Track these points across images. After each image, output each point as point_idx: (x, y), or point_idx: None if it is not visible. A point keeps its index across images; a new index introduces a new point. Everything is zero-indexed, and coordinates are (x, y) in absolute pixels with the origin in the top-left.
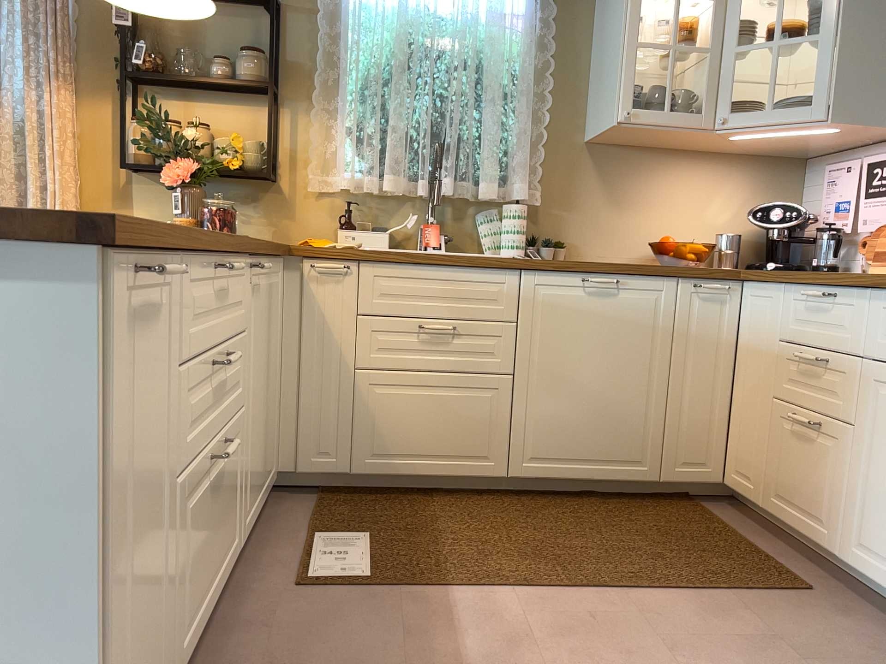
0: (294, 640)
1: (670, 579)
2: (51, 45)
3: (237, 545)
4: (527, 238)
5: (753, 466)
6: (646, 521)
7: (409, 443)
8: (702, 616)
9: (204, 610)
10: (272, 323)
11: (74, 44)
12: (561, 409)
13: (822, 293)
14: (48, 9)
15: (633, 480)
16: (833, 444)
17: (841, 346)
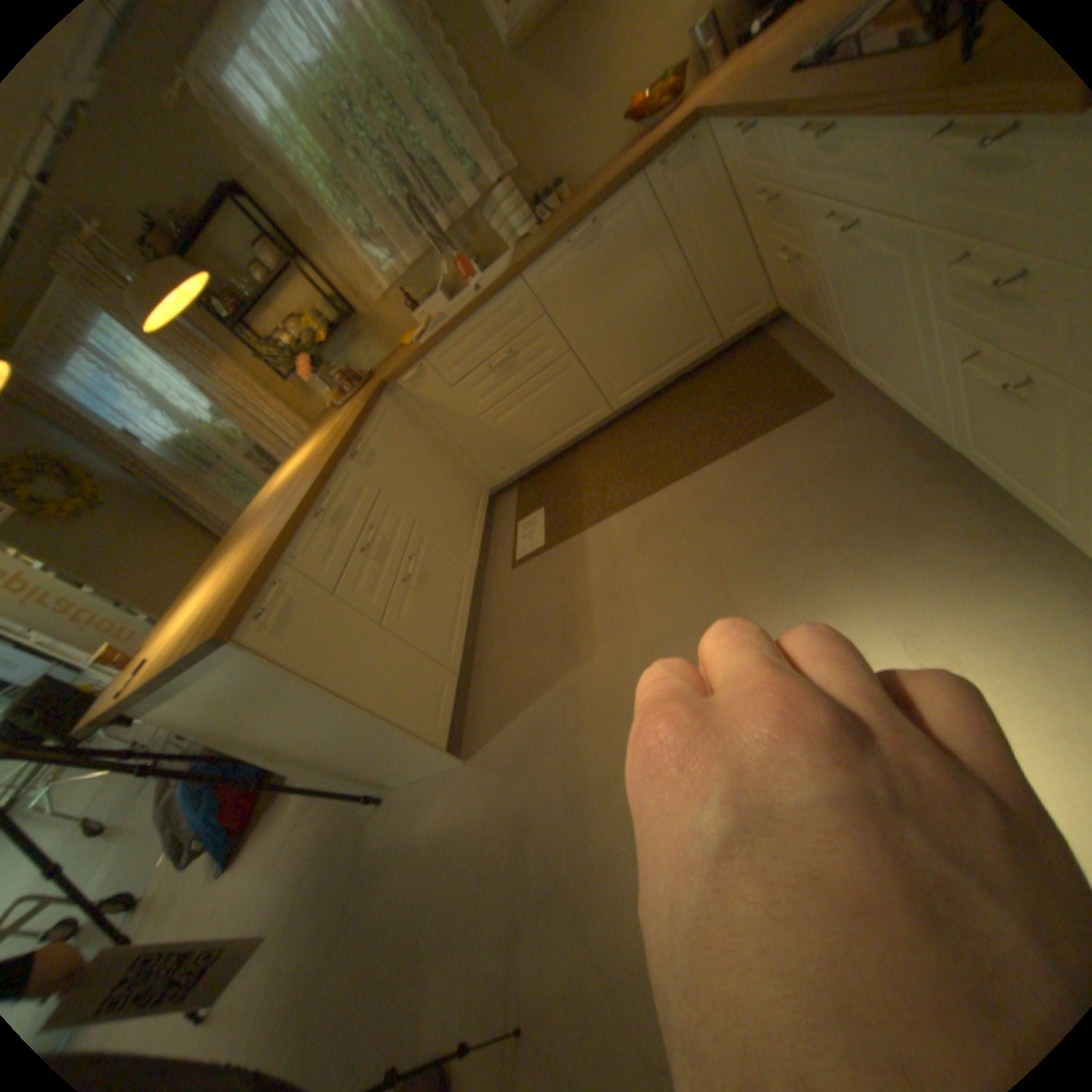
0: (516, 604)
1: (722, 444)
2: (186, 347)
3: (473, 568)
4: (532, 199)
5: (786, 291)
6: (717, 385)
7: (542, 432)
8: (737, 471)
9: (463, 621)
10: (409, 440)
11: (193, 328)
12: (618, 346)
13: (742, 128)
14: (160, 327)
15: (703, 354)
16: (811, 269)
17: (779, 176)
